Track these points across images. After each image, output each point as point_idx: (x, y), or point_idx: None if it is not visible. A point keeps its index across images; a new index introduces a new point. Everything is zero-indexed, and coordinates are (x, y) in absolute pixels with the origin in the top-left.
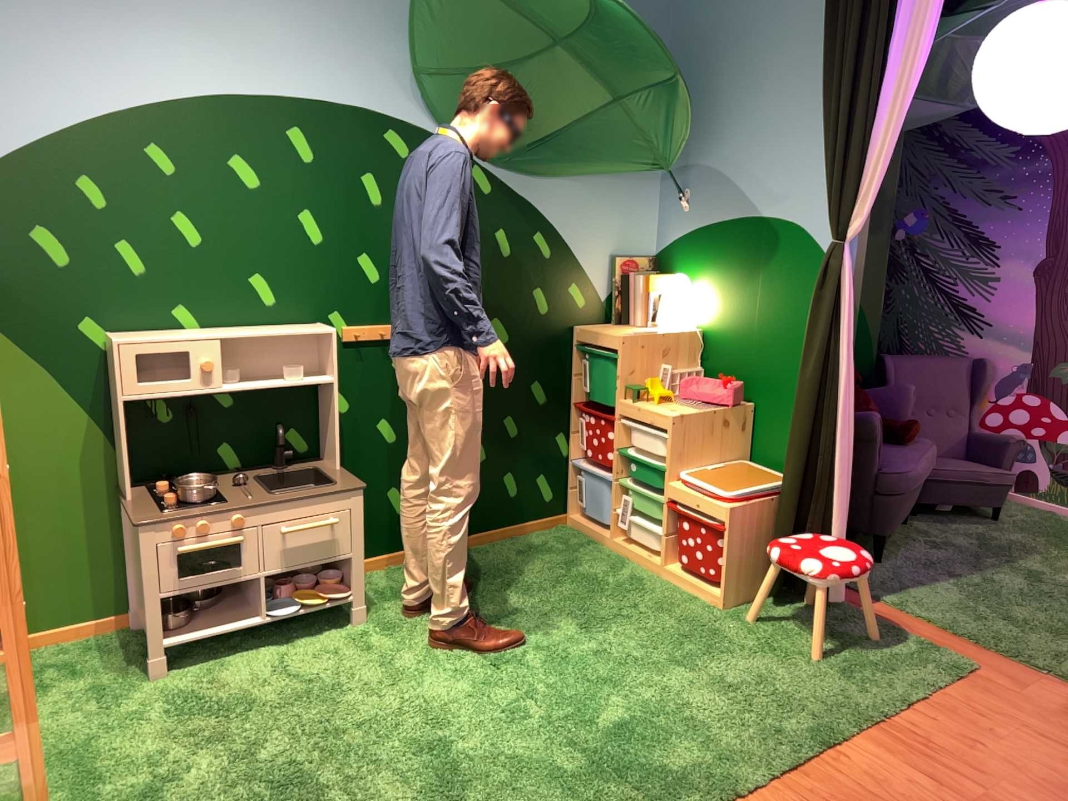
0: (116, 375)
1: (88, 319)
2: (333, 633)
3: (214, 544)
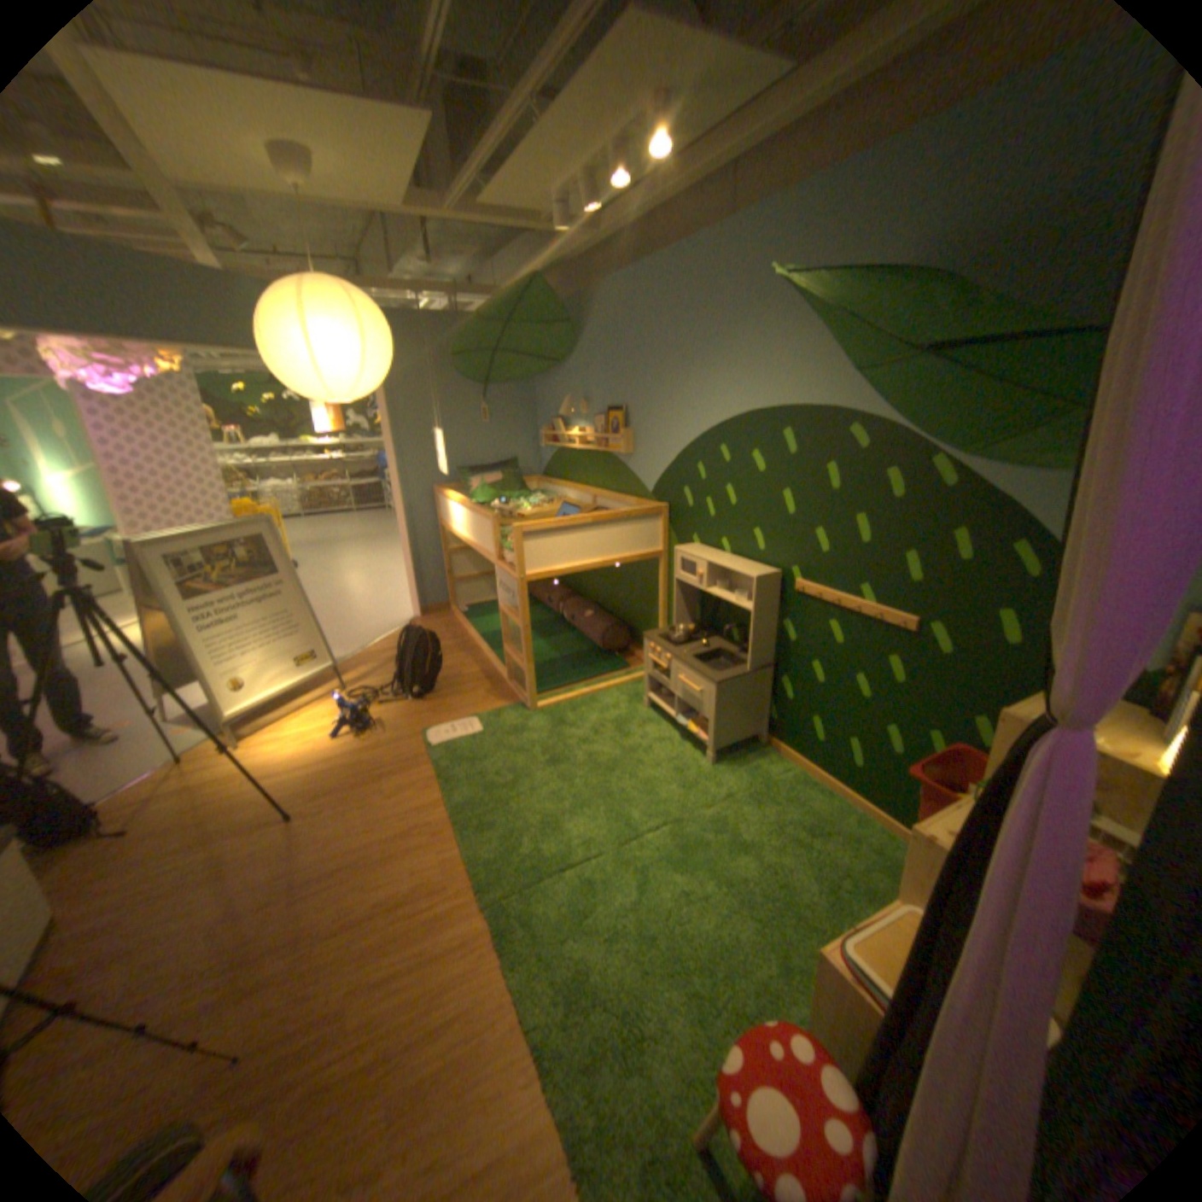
0: (674, 565)
1: (693, 535)
2: (698, 756)
3: (656, 663)
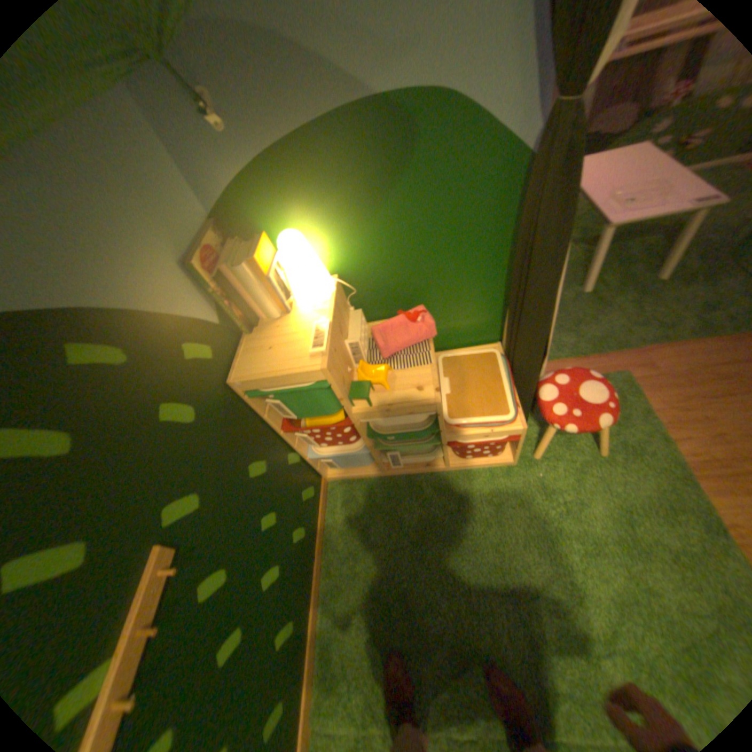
0: None
1: None
2: None
3: None
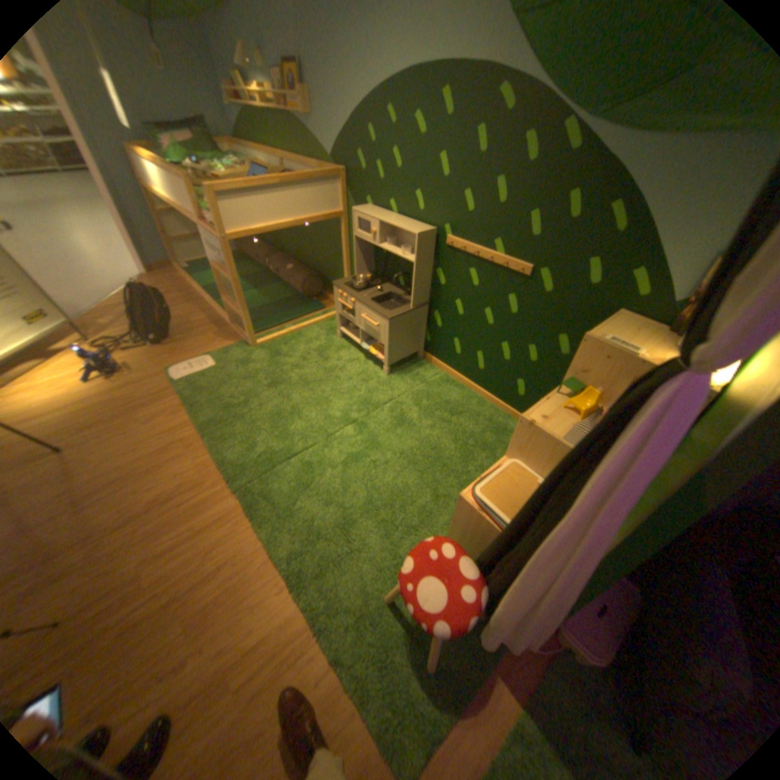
0: (353, 225)
1: (368, 197)
2: (378, 369)
3: (344, 306)
